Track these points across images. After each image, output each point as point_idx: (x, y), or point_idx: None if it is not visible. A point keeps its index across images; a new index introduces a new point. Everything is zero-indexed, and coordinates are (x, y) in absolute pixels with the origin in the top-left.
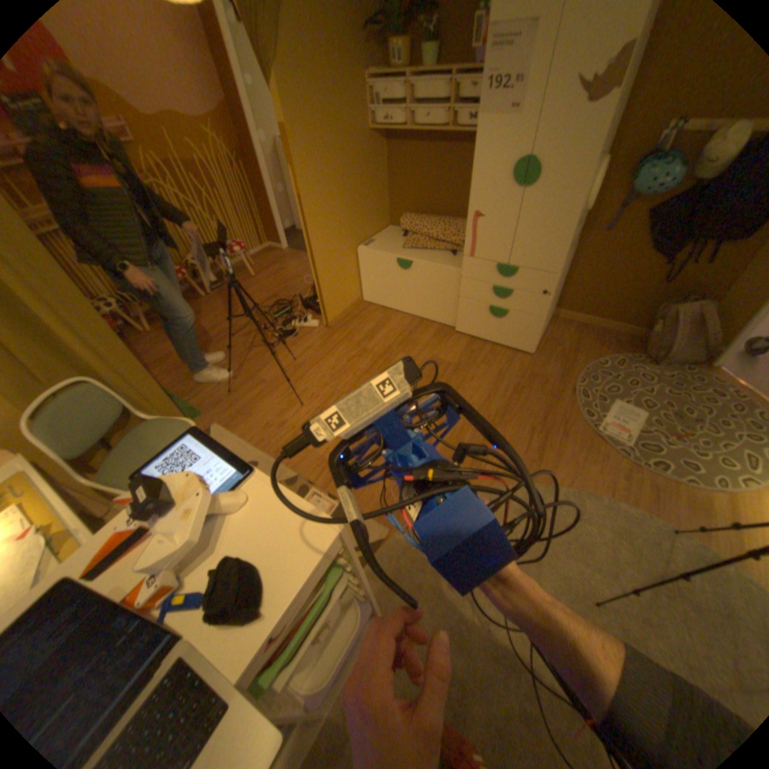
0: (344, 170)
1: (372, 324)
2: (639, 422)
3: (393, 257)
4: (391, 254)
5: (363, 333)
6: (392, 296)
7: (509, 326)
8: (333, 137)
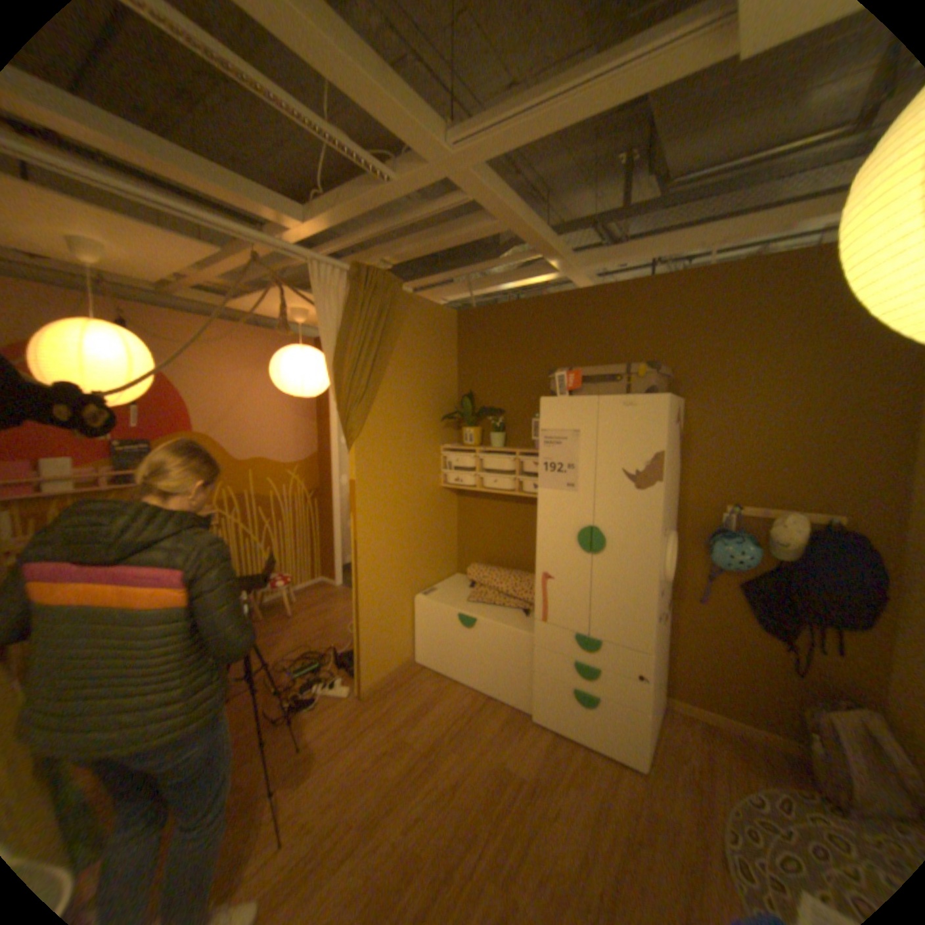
0: (412, 520)
1: (421, 700)
2: None
3: (456, 612)
4: (454, 608)
5: (407, 715)
6: (452, 662)
7: (607, 725)
8: (404, 492)
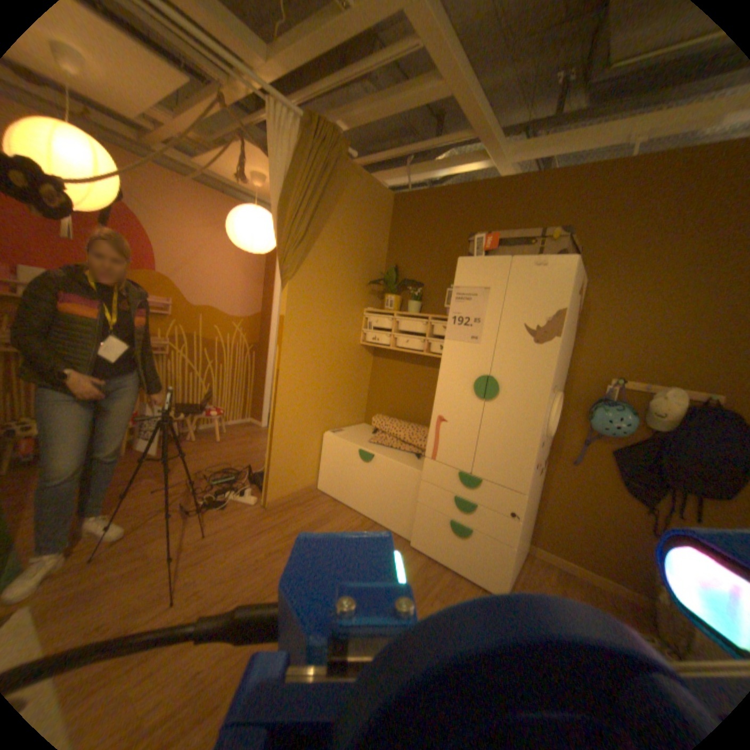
0: (329, 364)
1: (316, 516)
2: None
3: (357, 447)
4: (355, 444)
5: (301, 524)
6: (347, 490)
7: (475, 553)
8: (326, 338)
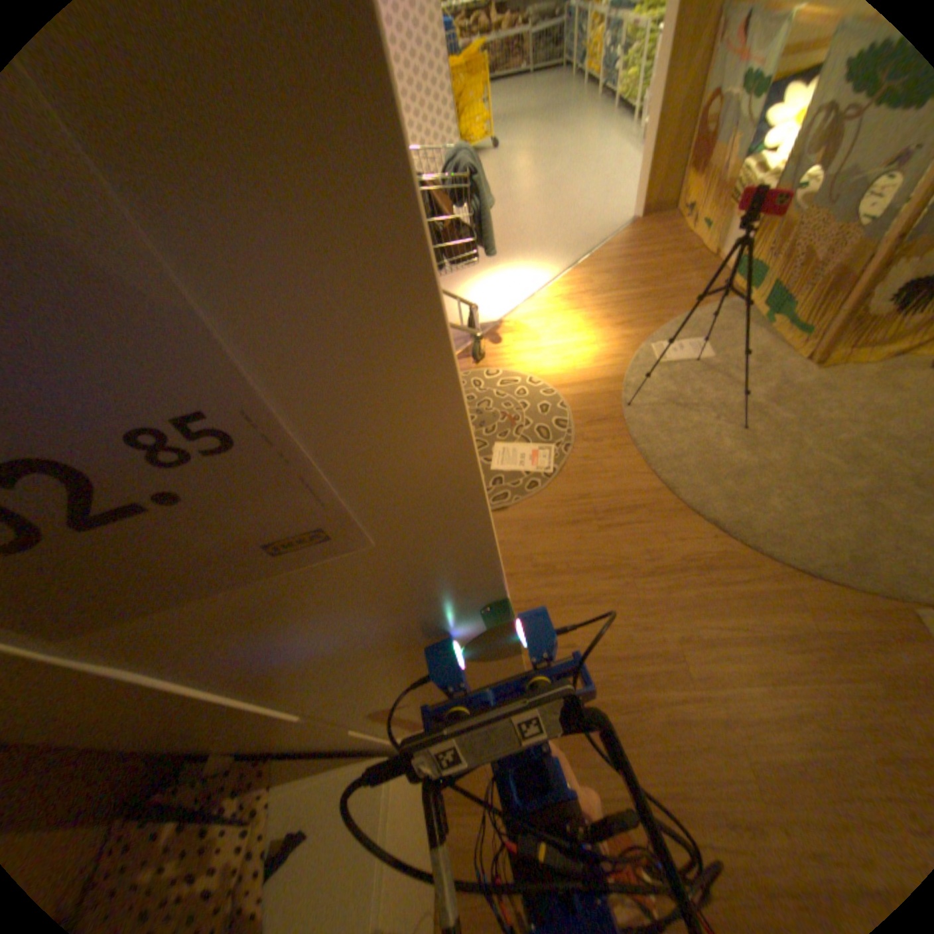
0: None
1: None
2: (513, 448)
3: None
4: None
5: None
6: None
7: None
8: None
